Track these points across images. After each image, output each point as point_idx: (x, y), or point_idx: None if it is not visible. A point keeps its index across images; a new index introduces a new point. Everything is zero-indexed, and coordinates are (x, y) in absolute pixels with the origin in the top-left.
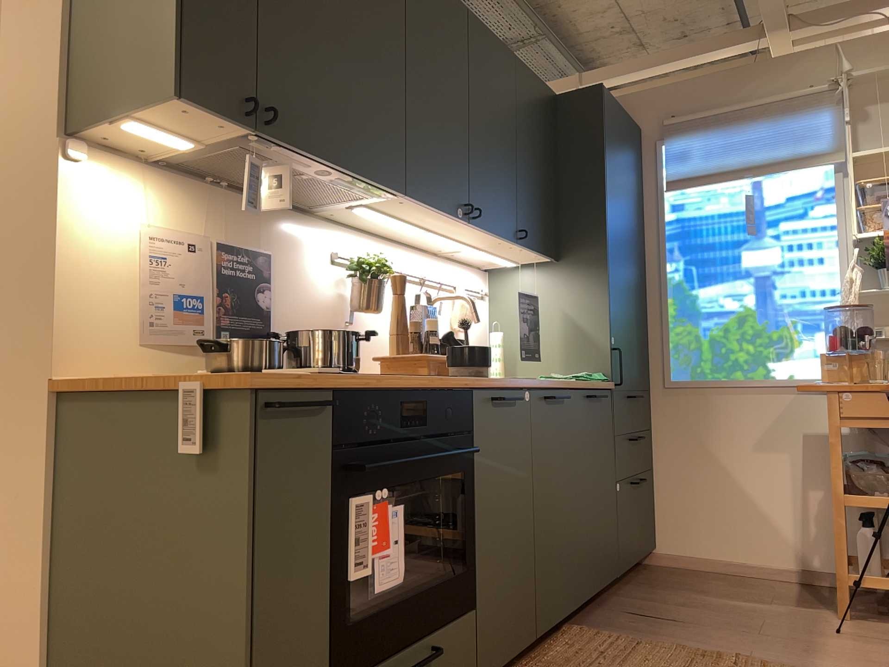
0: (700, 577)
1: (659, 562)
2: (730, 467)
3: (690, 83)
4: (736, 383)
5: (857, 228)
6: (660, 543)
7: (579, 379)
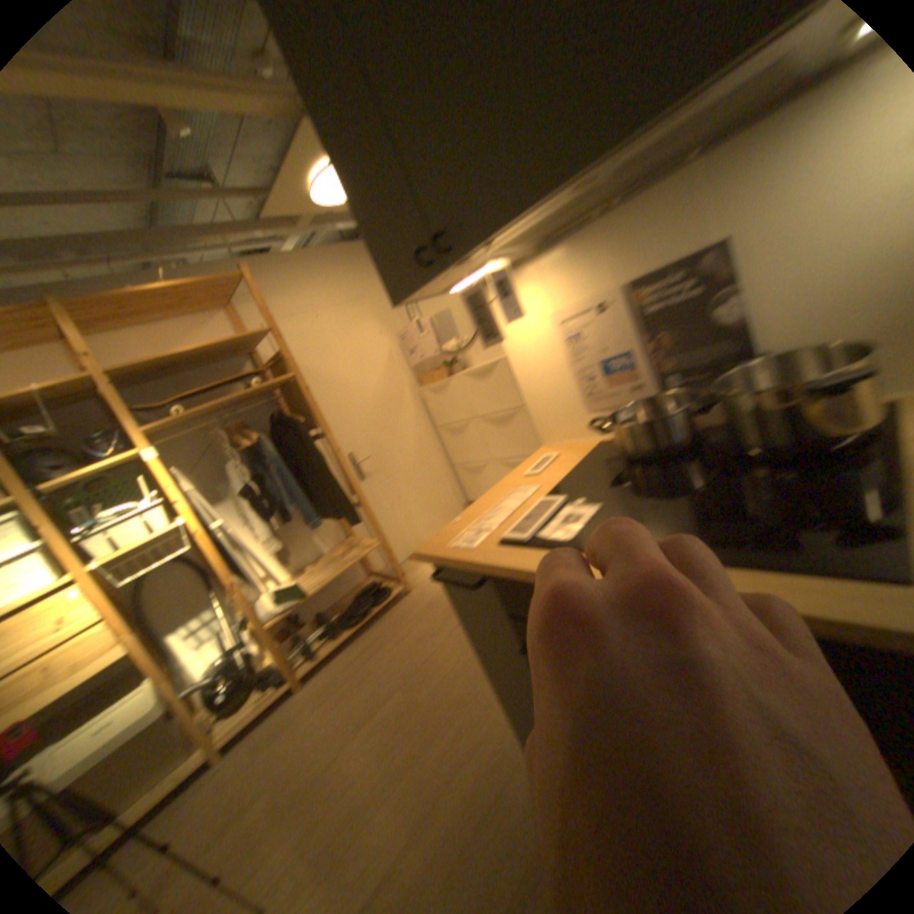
0: None
1: None
2: None
3: None
4: None
5: None
6: None
7: None
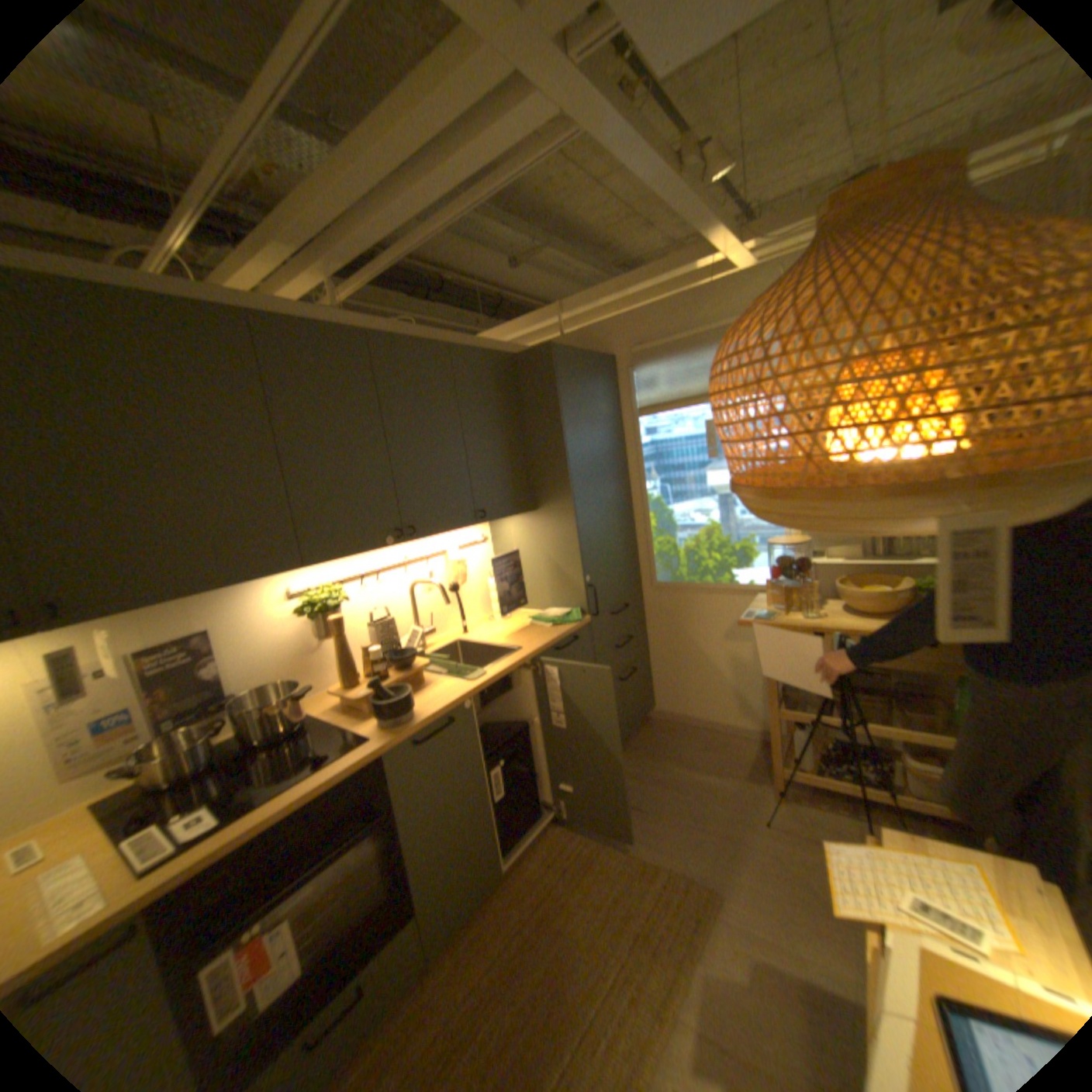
0: (683, 738)
1: (656, 718)
2: (705, 653)
3: (653, 305)
4: (706, 587)
5: None
6: (657, 704)
7: (553, 624)
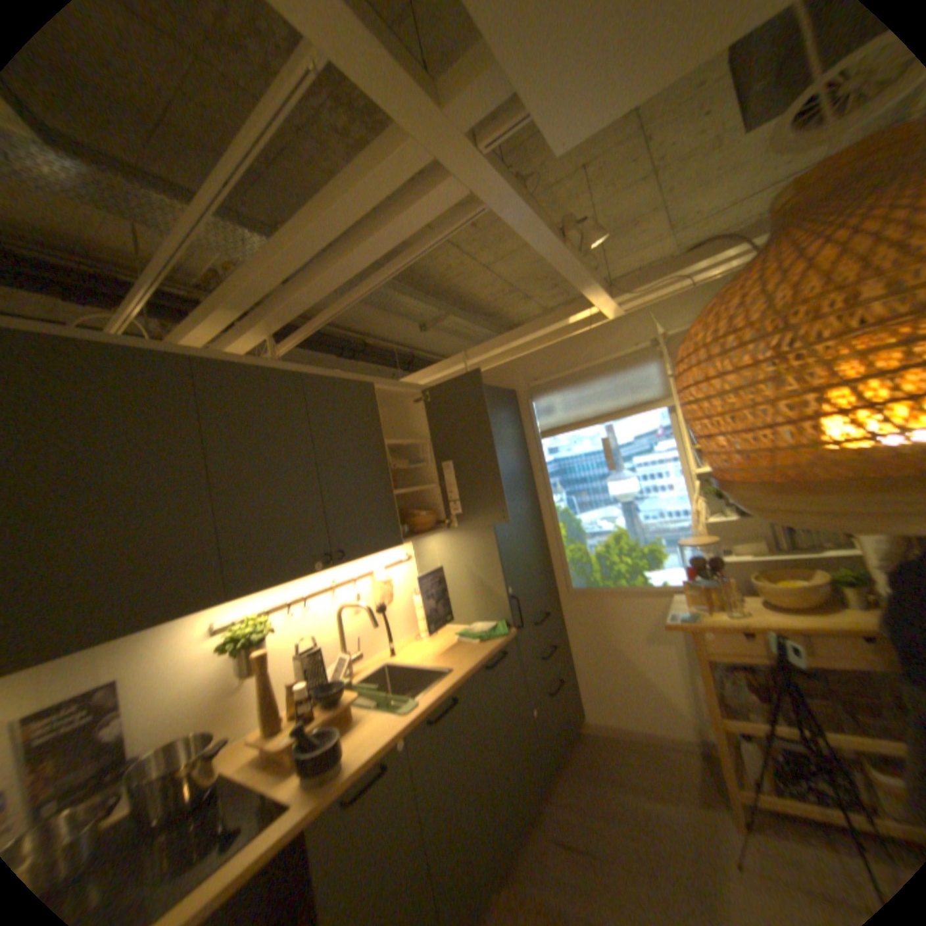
0: (619, 755)
1: (587, 732)
2: (629, 657)
3: (544, 349)
4: (621, 590)
5: (696, 459)
6: (586, 716)
7: (481, 639)
